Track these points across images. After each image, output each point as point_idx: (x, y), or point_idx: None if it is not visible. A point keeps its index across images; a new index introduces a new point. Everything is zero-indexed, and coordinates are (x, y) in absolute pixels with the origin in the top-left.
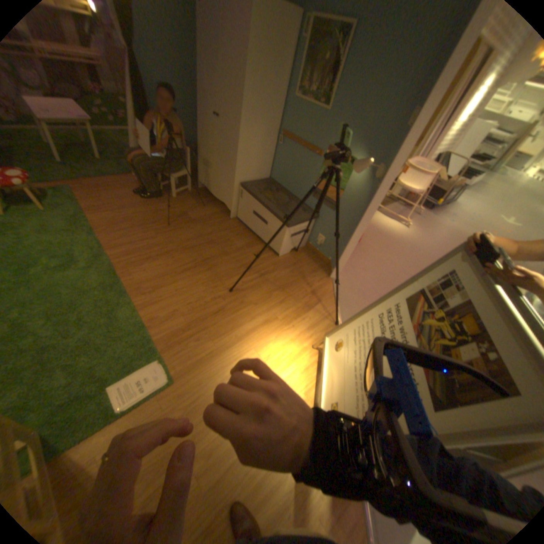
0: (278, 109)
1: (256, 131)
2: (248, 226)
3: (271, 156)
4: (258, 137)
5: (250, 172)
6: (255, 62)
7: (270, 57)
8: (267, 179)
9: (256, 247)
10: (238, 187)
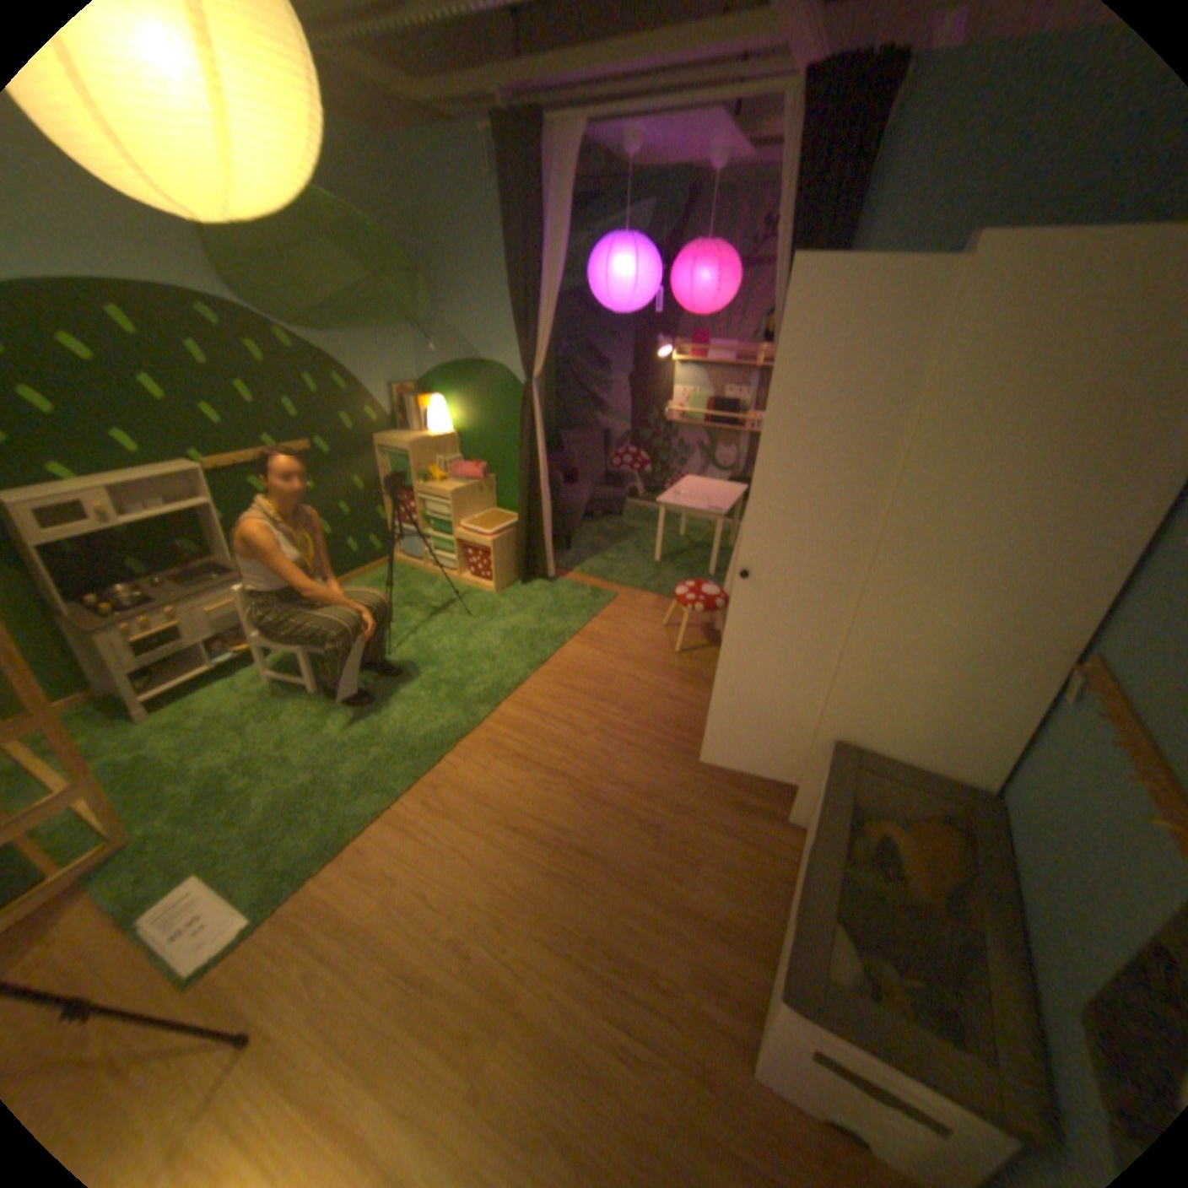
0: (1095, 579)
1: (941, 621)
2: (794, 886)
3: (1027, 729)
4: (949, 641)
5: (895, 734)
6: (964, 422)
7: (1051, 406)
8: (978, 800)
9: (740, 967)
10: (831, 753)
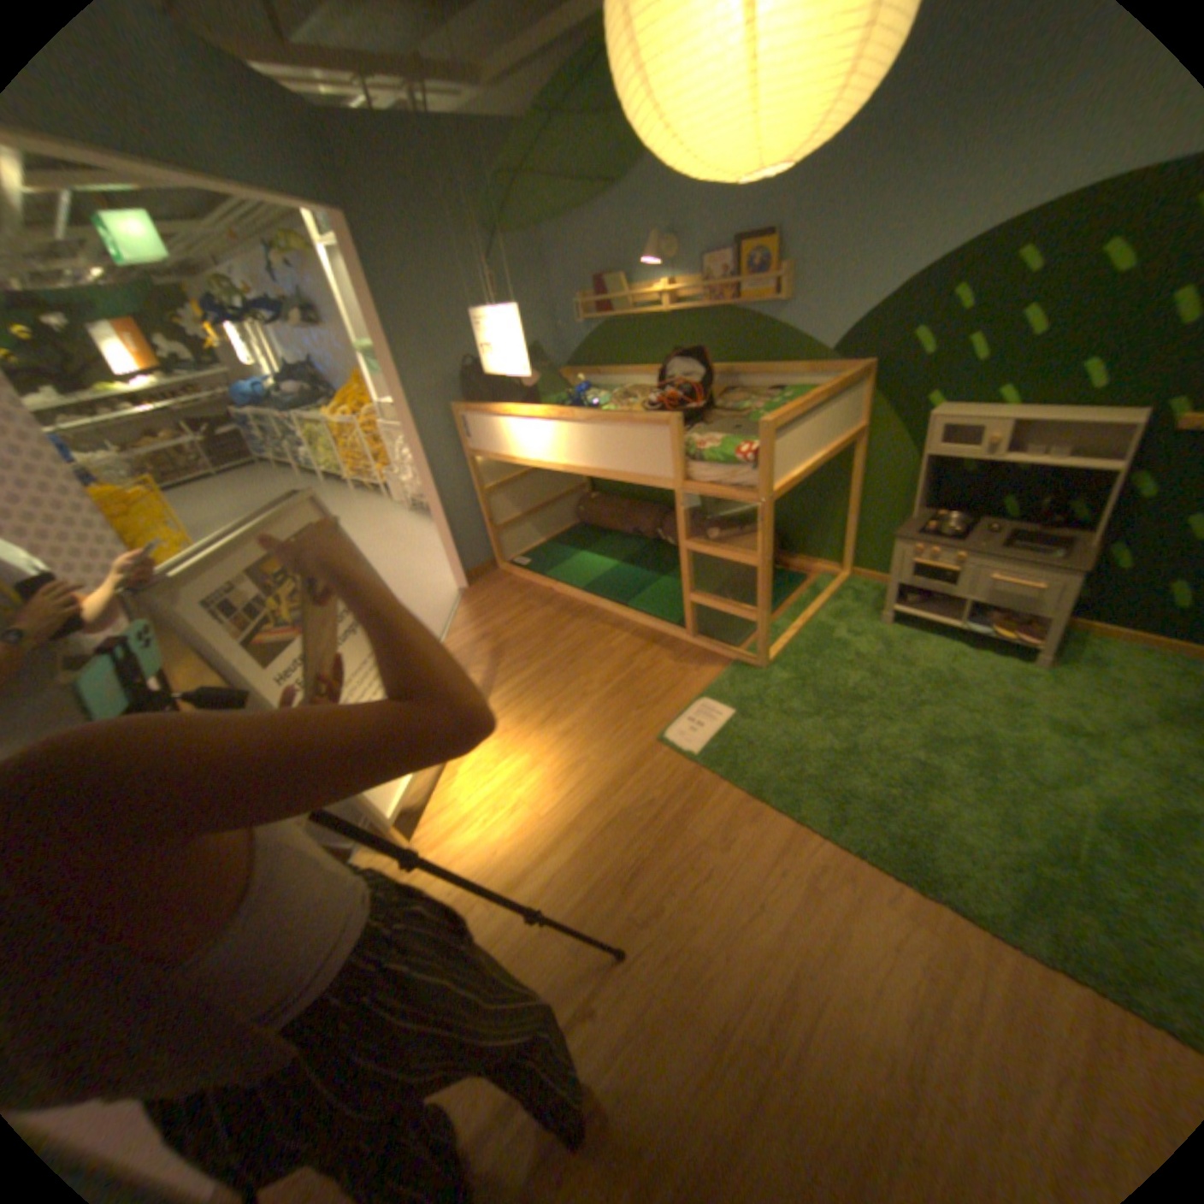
0: None
1: None
2: None
3: None
4: None
5: None
6: None
7: None
8: None
9: None
10: None
